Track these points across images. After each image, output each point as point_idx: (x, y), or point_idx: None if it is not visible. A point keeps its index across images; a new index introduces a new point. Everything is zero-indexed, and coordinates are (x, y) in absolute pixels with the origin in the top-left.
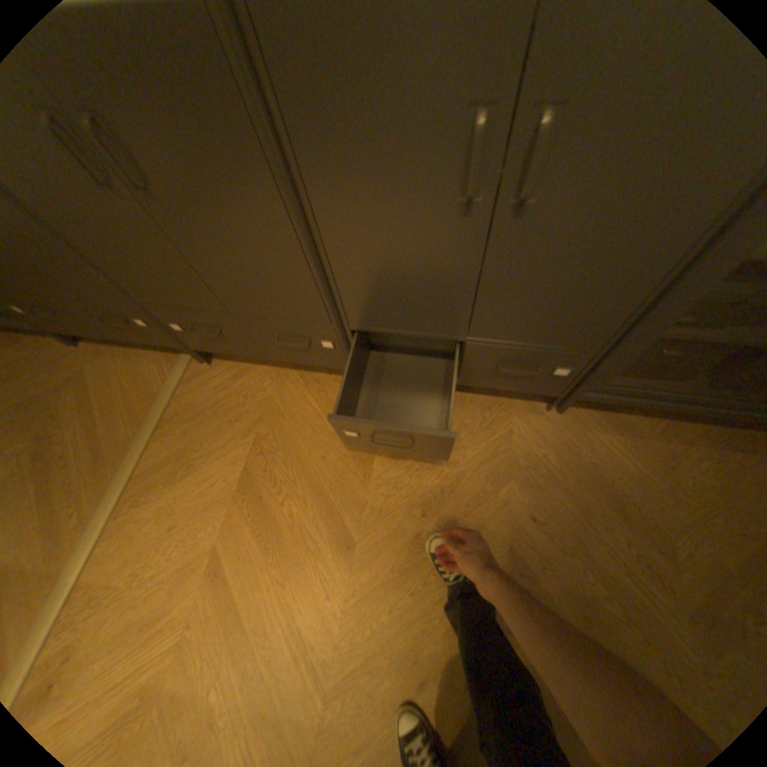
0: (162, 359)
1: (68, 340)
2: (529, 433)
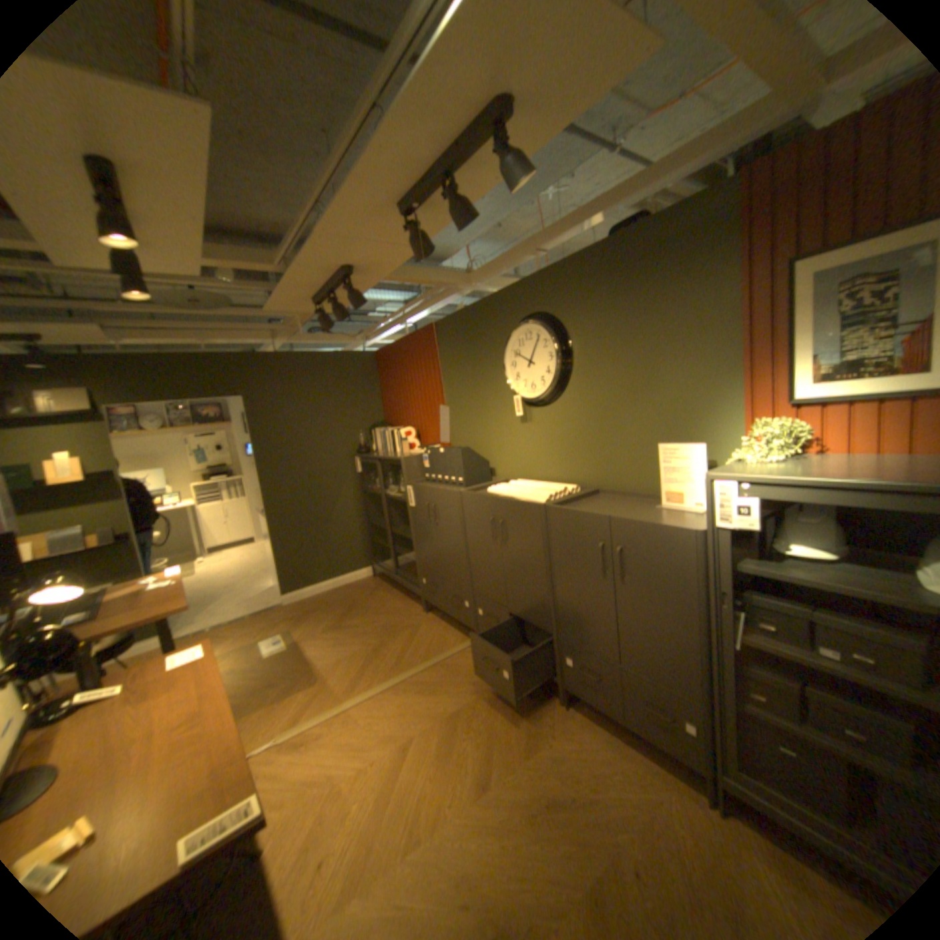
0: (460, 637)
1: (425, 609)
2: (680, 815)
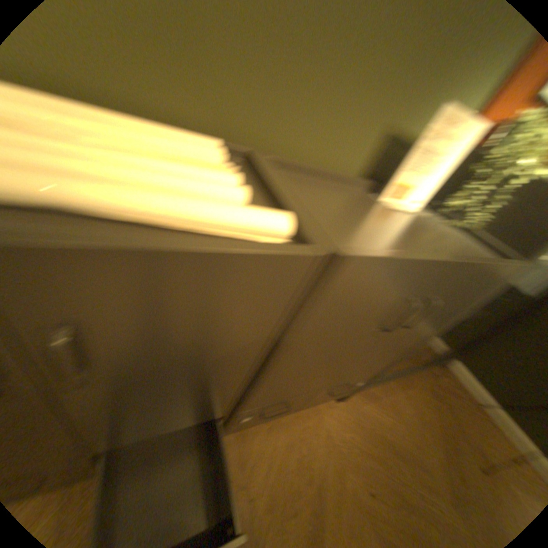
0: None
1: None
2: (338, 426)
